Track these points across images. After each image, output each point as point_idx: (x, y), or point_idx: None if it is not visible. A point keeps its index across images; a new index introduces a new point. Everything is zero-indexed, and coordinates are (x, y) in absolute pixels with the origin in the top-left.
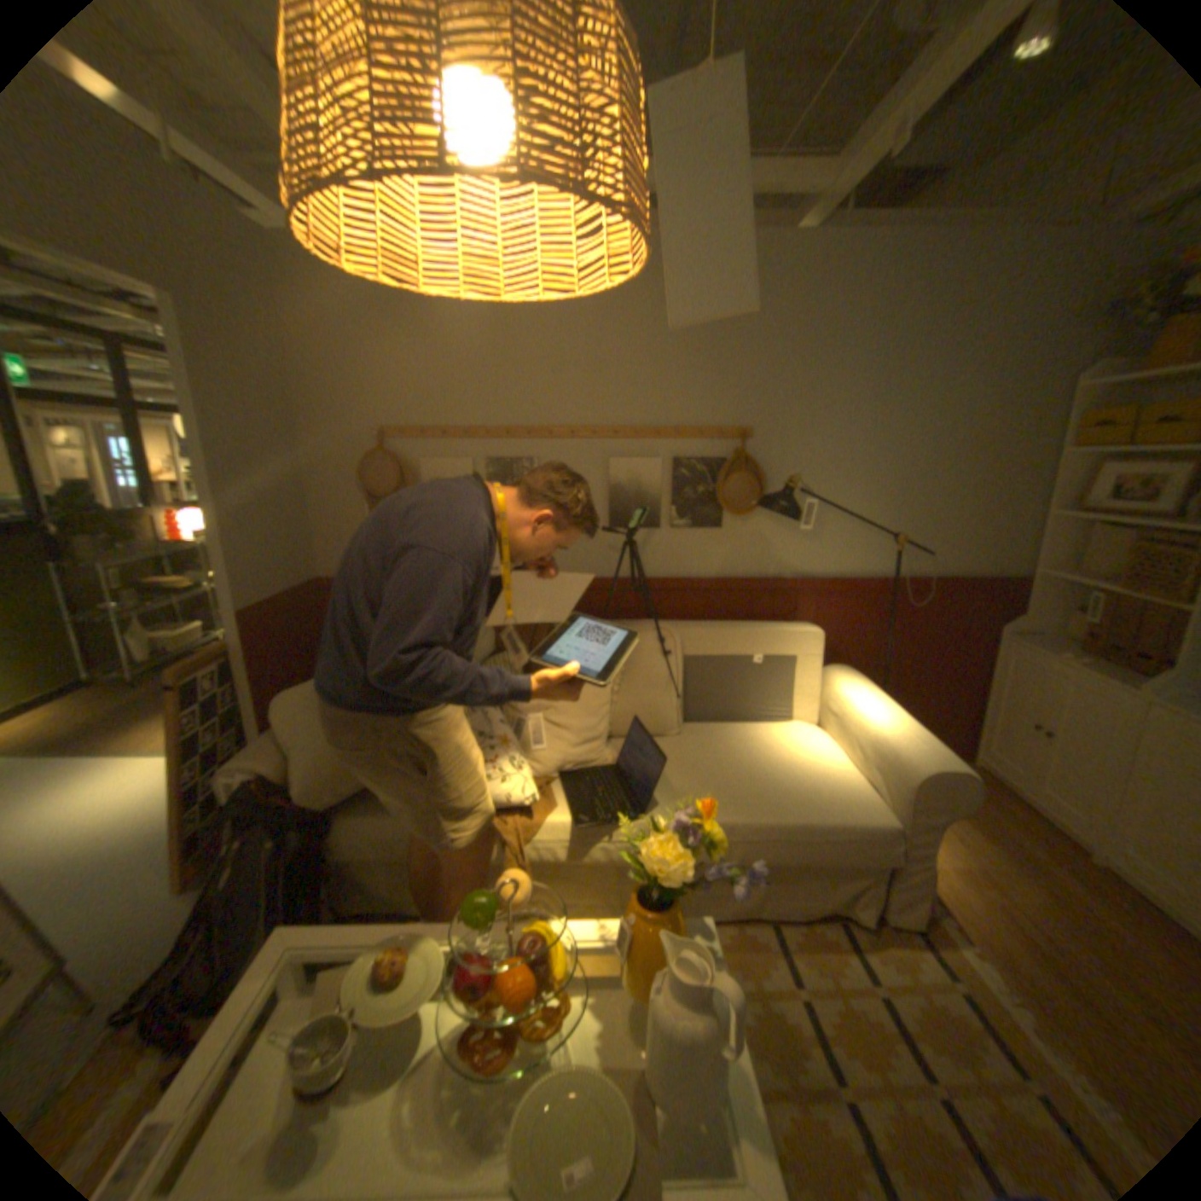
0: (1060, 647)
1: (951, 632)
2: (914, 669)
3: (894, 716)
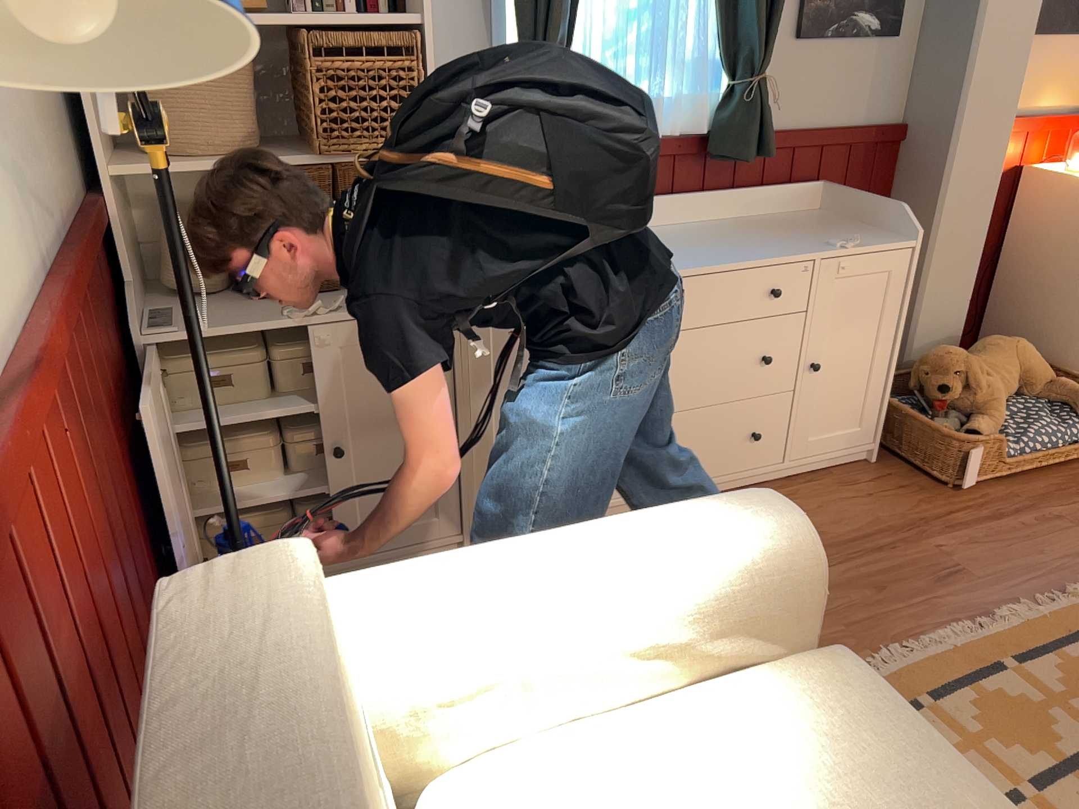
0: (227, 311)
1: (108, 388)
2: (127, 524)
3: (576, 551)
